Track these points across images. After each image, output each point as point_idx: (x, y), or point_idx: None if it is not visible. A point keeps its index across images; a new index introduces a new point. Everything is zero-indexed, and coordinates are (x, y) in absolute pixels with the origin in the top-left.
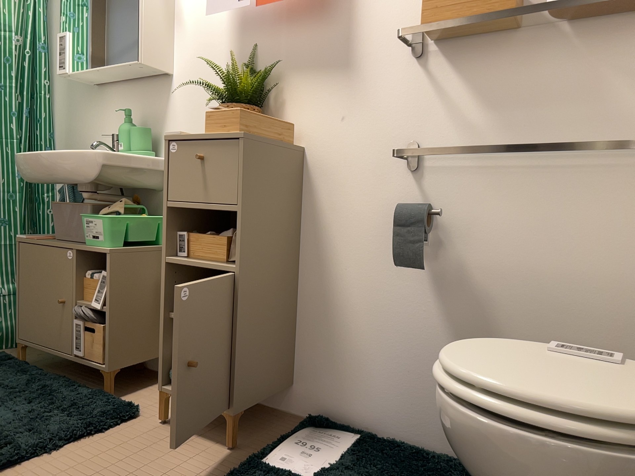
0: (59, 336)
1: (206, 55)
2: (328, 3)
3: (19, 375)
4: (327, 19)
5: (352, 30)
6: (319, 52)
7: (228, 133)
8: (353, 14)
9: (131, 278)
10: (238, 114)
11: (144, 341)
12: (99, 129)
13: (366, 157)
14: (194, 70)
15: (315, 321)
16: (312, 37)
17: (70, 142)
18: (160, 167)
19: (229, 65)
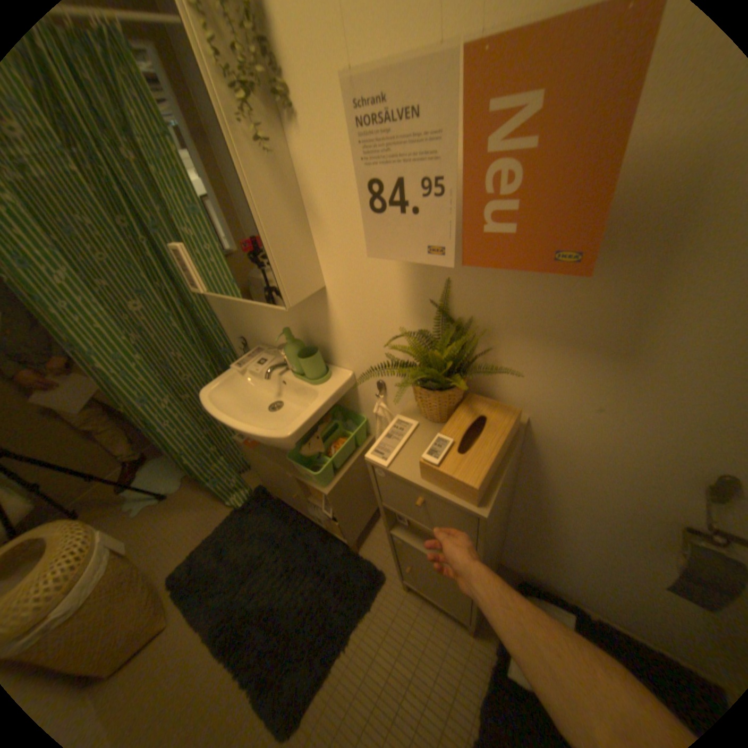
0: (301, 508)
1: (367, 273)
2: (608, 239)
3: (283, 527)
4: (600, 267)
5: (656, 299)
6: (571, 315)
7: (463, 503)
8: (667, 271)
9: (348, 492)
10: (476, 490)
11: (368, 511)
12: (255, 318)
13: (633, 458)
14: (353, 288)
15: (531, 536)
16: (561, 290)
17: (231, 321)
18: (343, 393)
19: (406, 295)
